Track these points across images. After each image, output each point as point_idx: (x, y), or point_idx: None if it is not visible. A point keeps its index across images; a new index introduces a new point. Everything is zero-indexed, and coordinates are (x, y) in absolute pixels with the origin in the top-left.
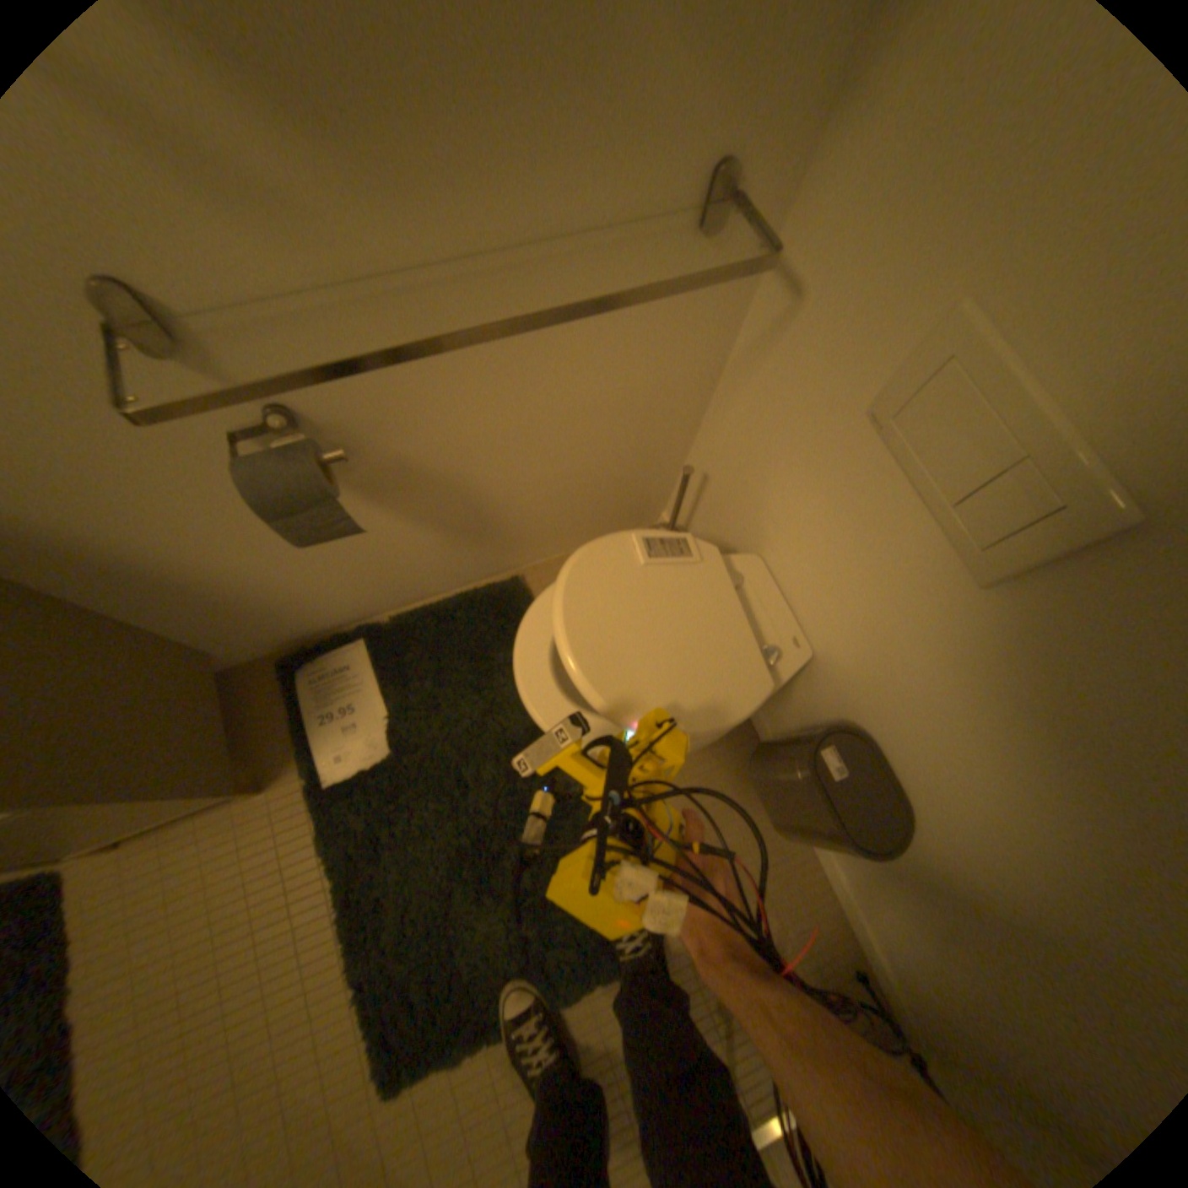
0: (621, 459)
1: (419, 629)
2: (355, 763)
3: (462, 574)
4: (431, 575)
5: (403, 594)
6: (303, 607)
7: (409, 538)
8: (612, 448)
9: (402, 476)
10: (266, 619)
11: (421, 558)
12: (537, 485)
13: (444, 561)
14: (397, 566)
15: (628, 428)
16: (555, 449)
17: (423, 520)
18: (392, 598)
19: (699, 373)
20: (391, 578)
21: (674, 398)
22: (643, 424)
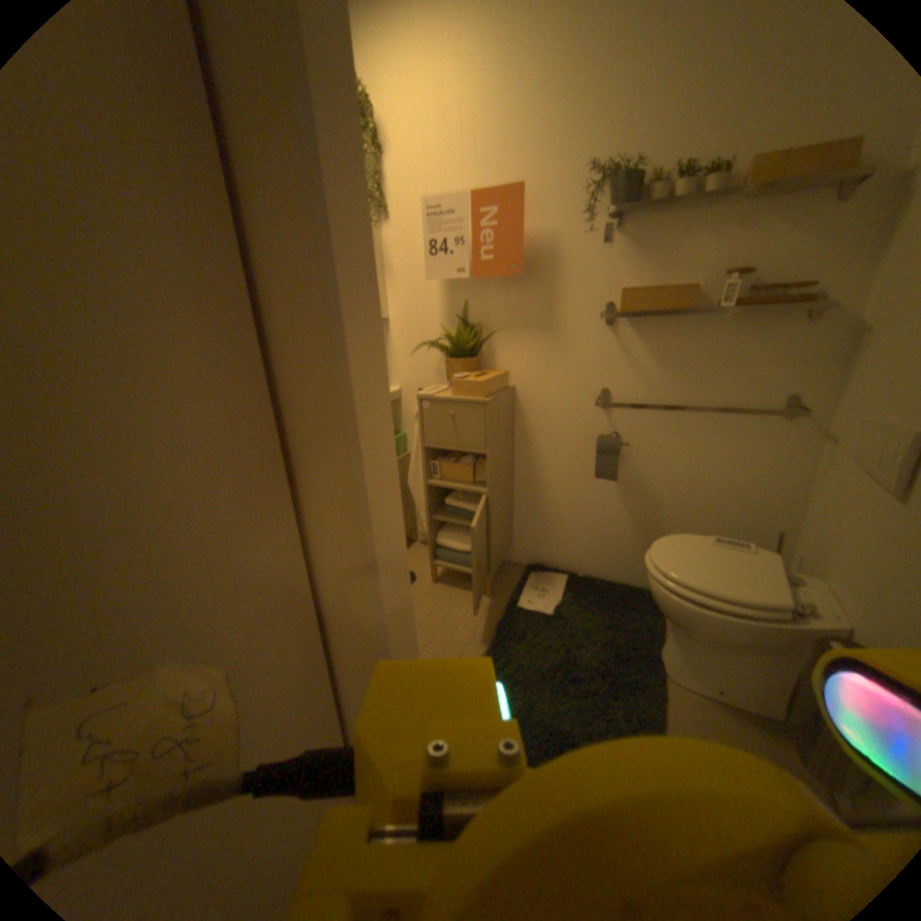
0: (748, 531)
1: (598, 585)
2: (537, 609)
3: (634, 572)
4: (619, 560)
5: (600, 566)
6: (561, 539)
7: (624, 522)
8: (743, 518)
9: (639, 482)
10: (545, 536)
11: (621, 541)
12: (695, 523)
13: (630, 552)
14: (609, 539)
15: (754, 508)
16: (710, 502)
17: (635, 513)
18: (594, 564)
19: (799, 489)
20: (602, 547)
21: (784, 500)
22: (763, 509)
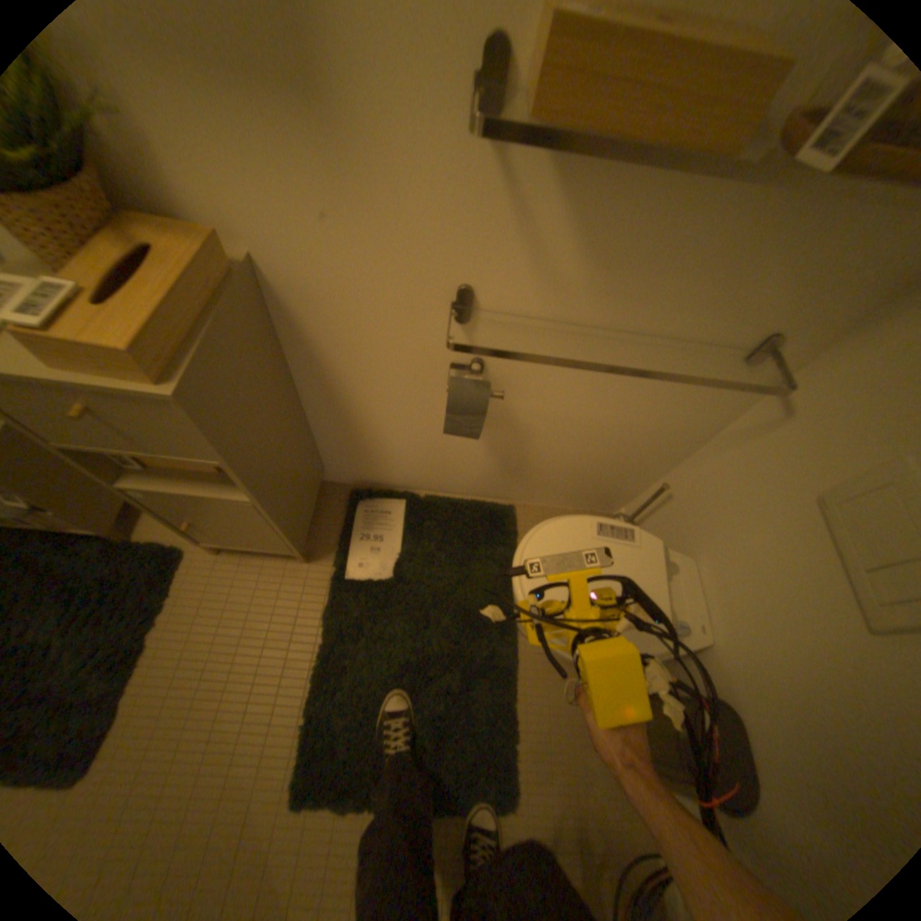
0: (622, 463)
1: (442, 510)
2: (371, 574)
3: (484, 489)
4: (468, 481)
5: (444, 485)
6: (392, 466)
7: (477, 454)
8: (622, 454)
9: (504, 419)
10: (370, 463)
11: (472, 468)
12: (565, 456)
13: (481, 476)
14: (456, 467)
15: (639, 447)
16: (590, 441)
17: (493, 447)
18: (437, 484)
19: (700, 433)
20: (447, 472)
21: (677, 441)
22: (649, 448)
